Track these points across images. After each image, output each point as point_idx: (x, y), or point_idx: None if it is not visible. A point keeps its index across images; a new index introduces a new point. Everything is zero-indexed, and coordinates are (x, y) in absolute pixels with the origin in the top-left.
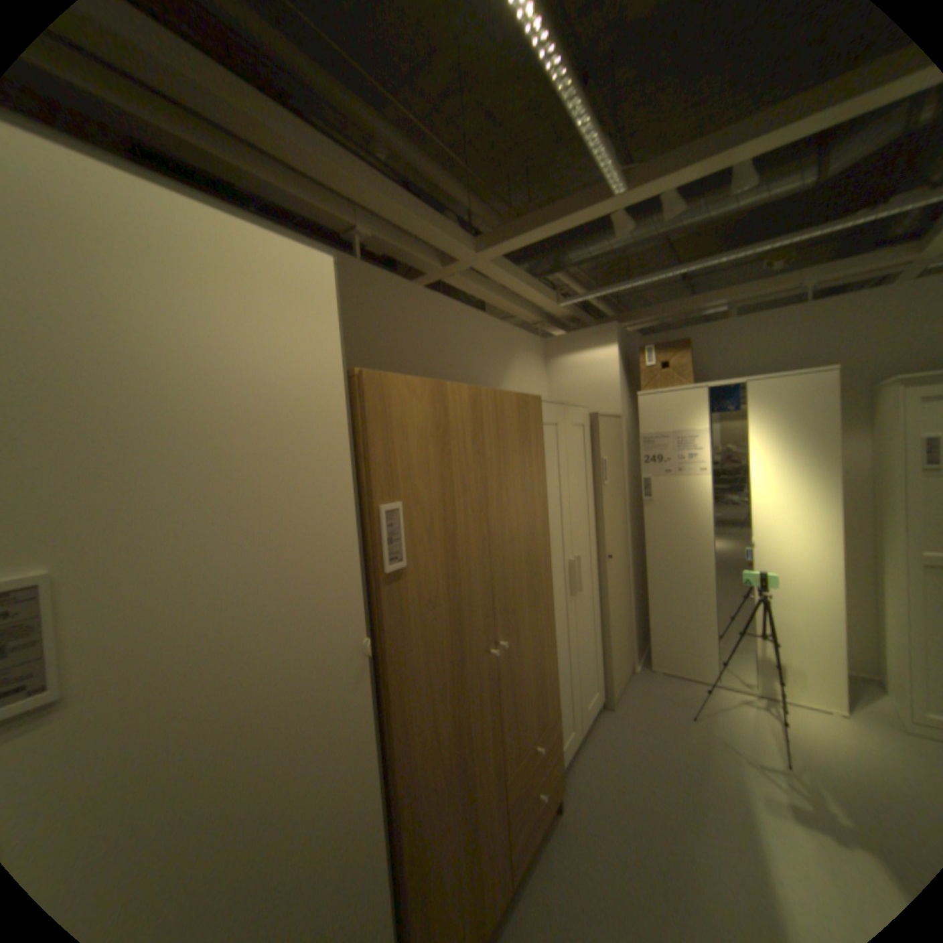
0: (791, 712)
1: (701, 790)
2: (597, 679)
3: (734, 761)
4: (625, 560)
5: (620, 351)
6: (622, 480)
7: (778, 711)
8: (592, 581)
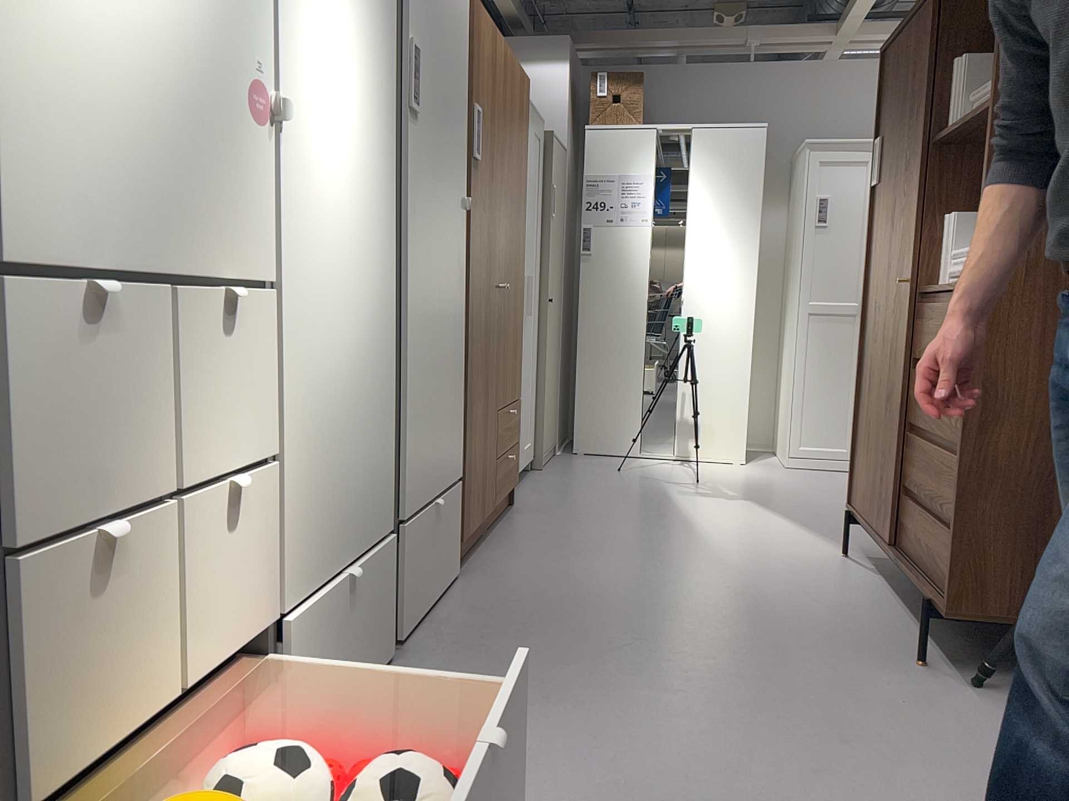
0: (702, 465)
1: (629, 492)
2: (530, 428)
3: (655, 483)
4: (559, 317)
5: (570, 73)
6: (563, 224)
7: (691, 465)
8: (534, 317)
